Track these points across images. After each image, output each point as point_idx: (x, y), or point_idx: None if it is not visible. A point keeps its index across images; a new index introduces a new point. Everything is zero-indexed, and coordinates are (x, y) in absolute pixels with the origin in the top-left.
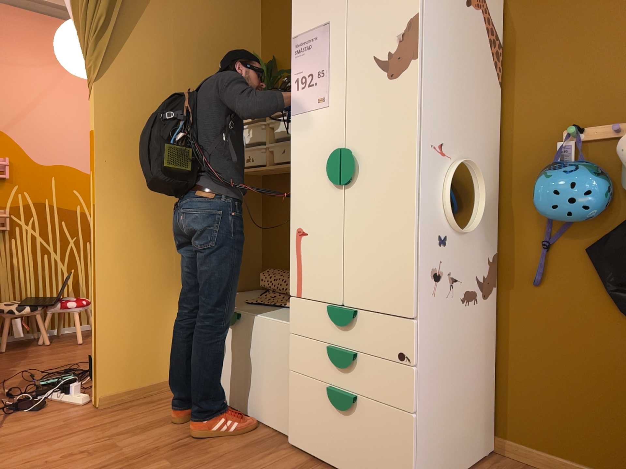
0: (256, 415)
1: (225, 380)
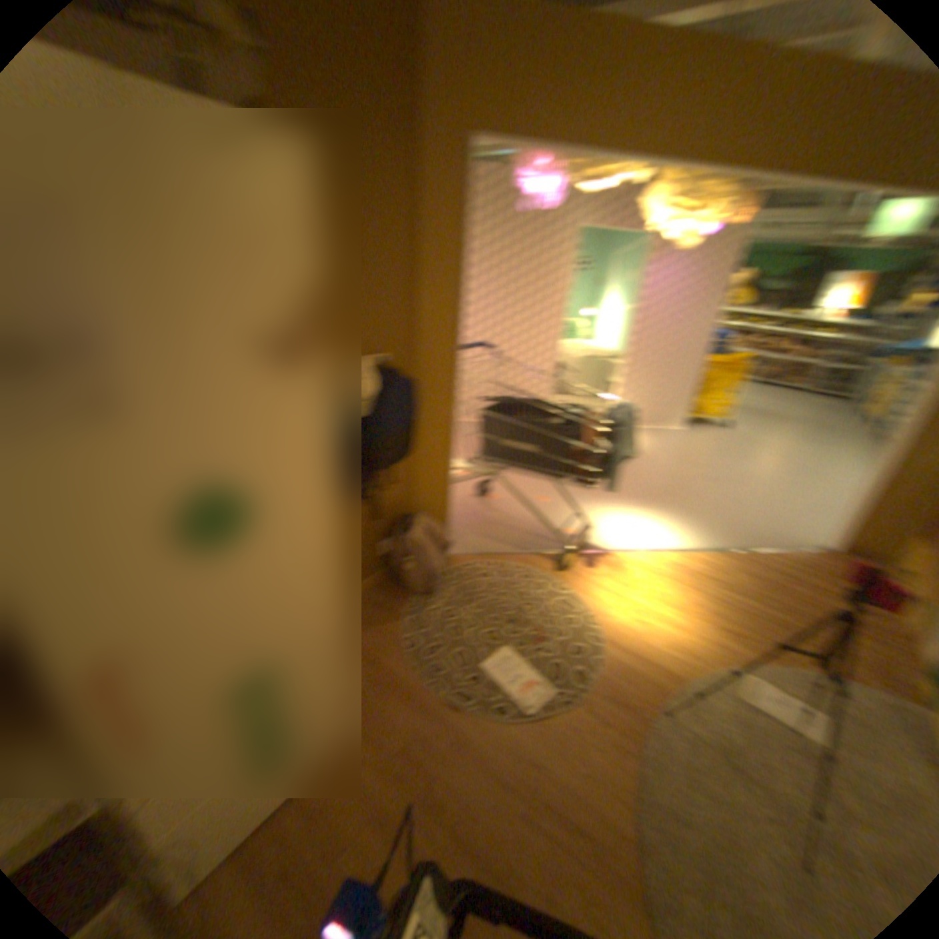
0: None
1: None
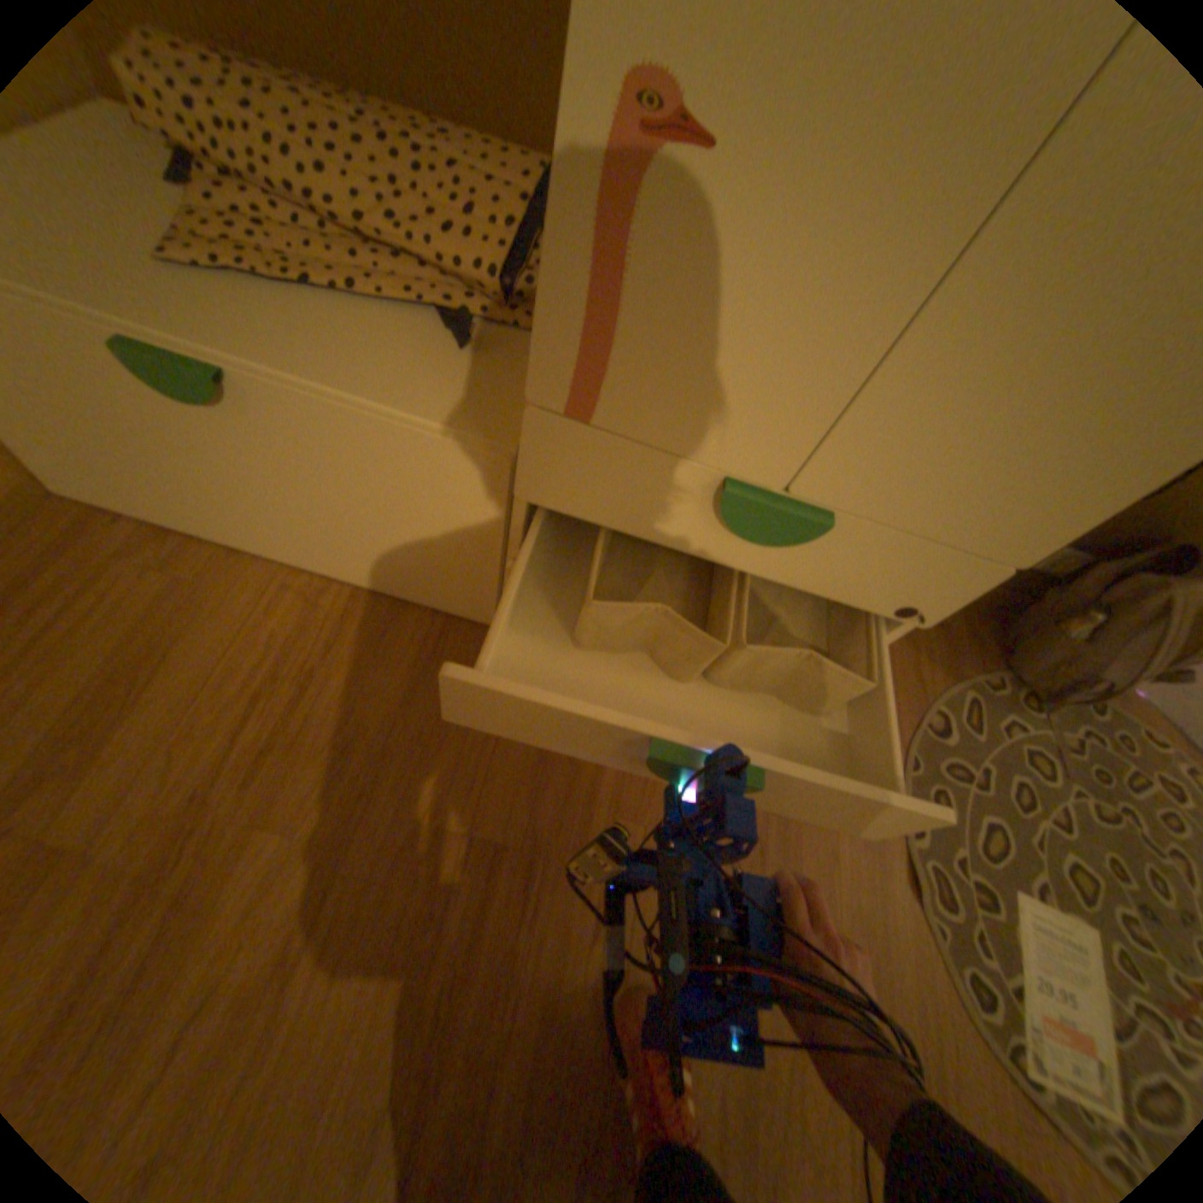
0: (369, 583)
1: (227, 513)
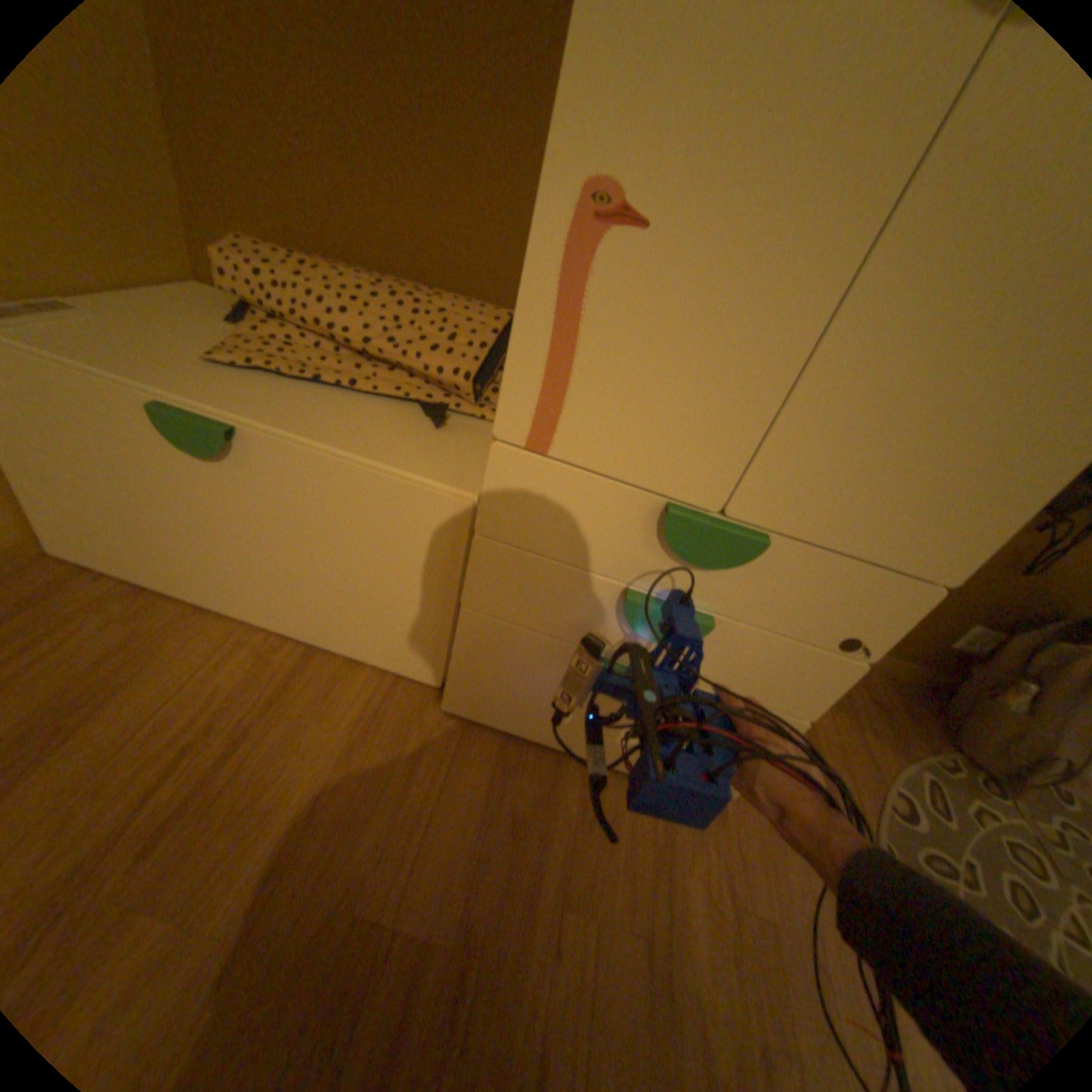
0: (326, 640)
1: (206, 568)
